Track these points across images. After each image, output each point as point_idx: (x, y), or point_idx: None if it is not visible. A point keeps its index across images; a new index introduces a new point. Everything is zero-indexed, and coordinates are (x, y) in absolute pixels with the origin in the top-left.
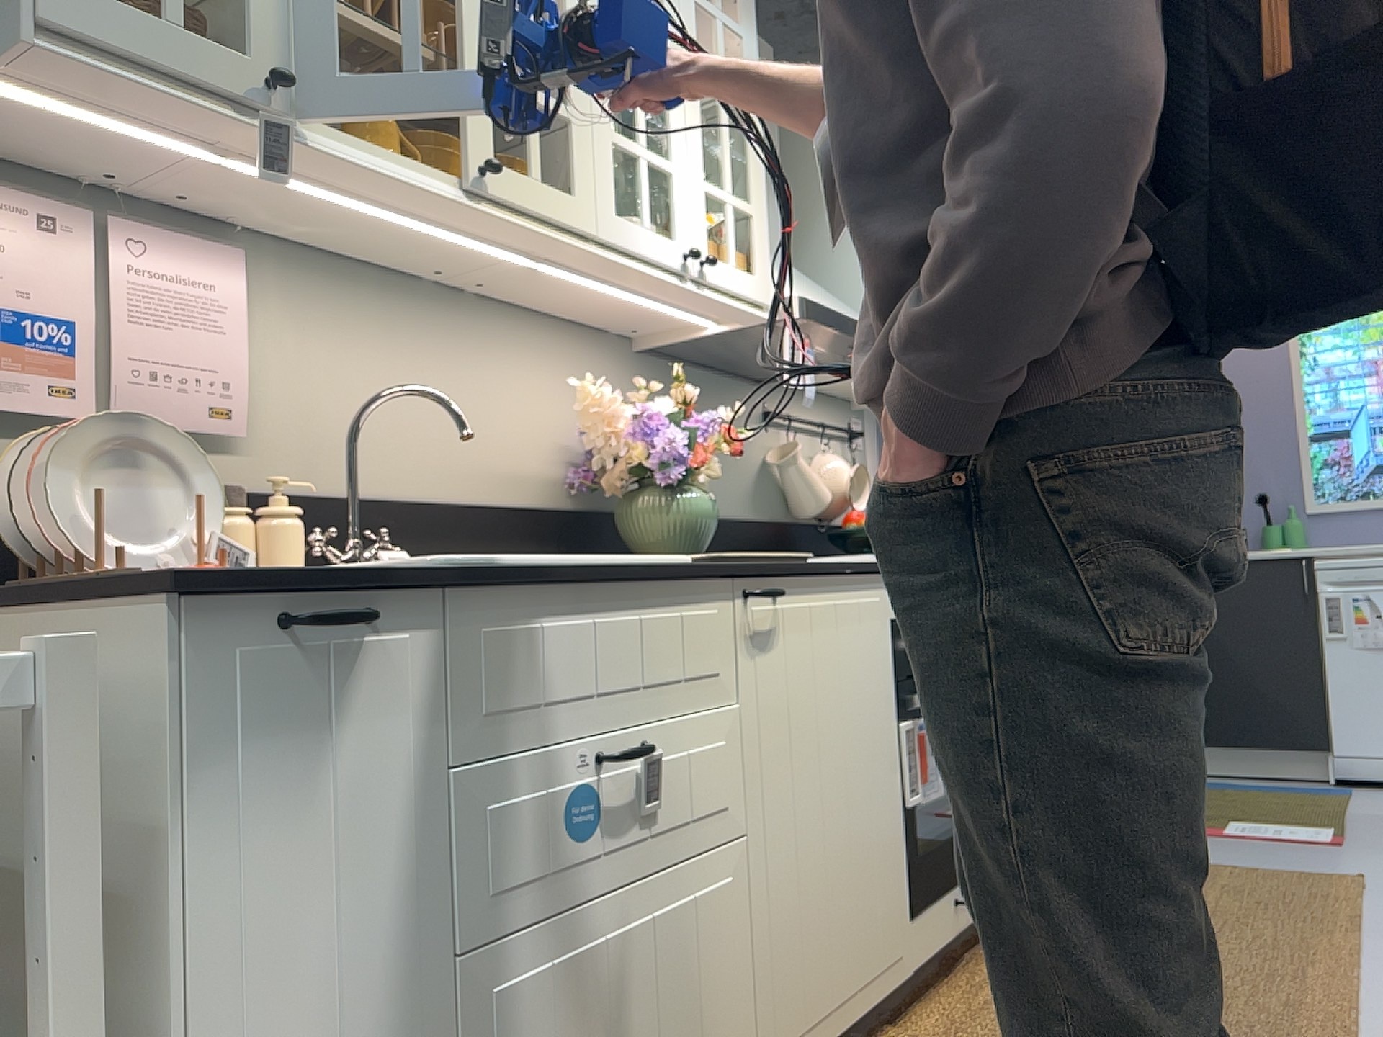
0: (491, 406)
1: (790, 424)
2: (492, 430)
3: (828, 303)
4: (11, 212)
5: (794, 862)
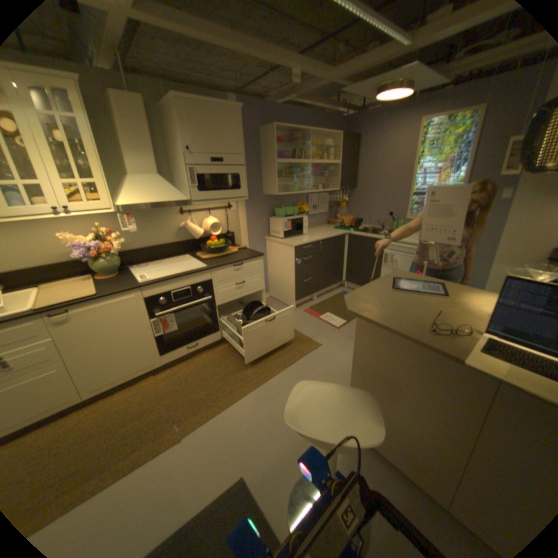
0: (46, 240)
1: (193, 212)
2: (48, 246)
3: (148, 199)
4: None
5: (90, 361)
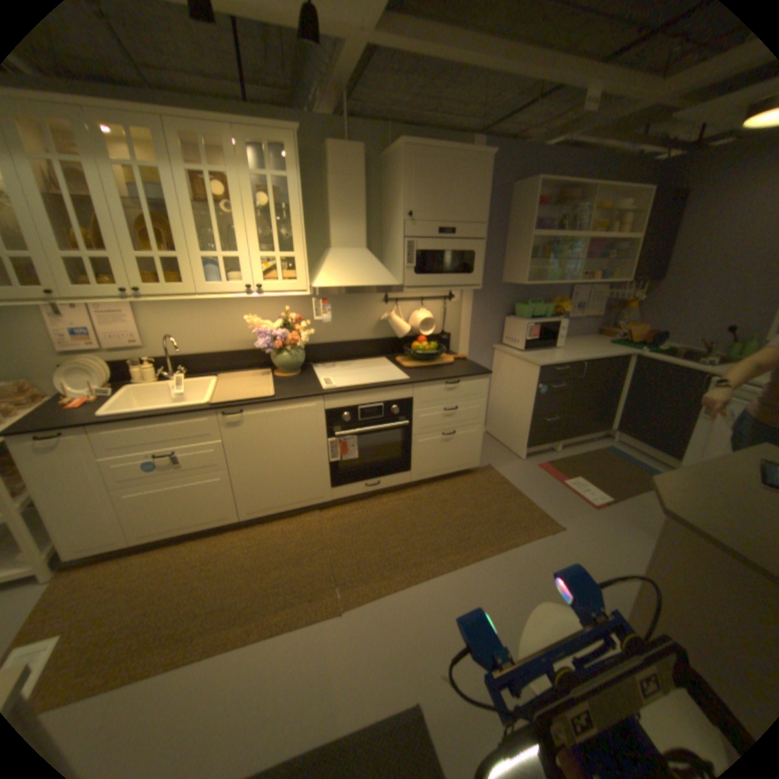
0: (232, 323)
1: (400, 301)
2: (234, 330)
3: (350, 280)
4: (63, 307)
5: (255, 476)
